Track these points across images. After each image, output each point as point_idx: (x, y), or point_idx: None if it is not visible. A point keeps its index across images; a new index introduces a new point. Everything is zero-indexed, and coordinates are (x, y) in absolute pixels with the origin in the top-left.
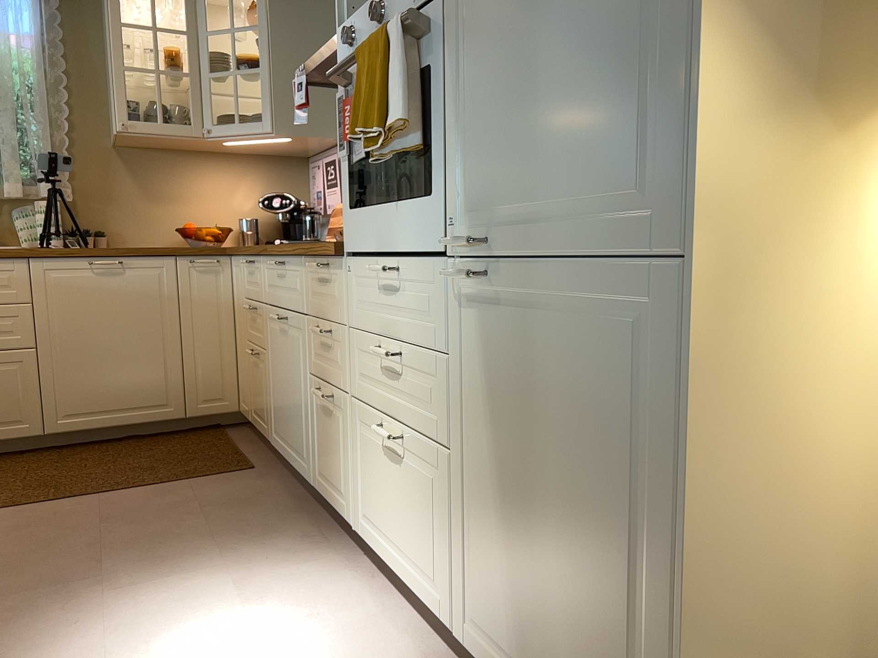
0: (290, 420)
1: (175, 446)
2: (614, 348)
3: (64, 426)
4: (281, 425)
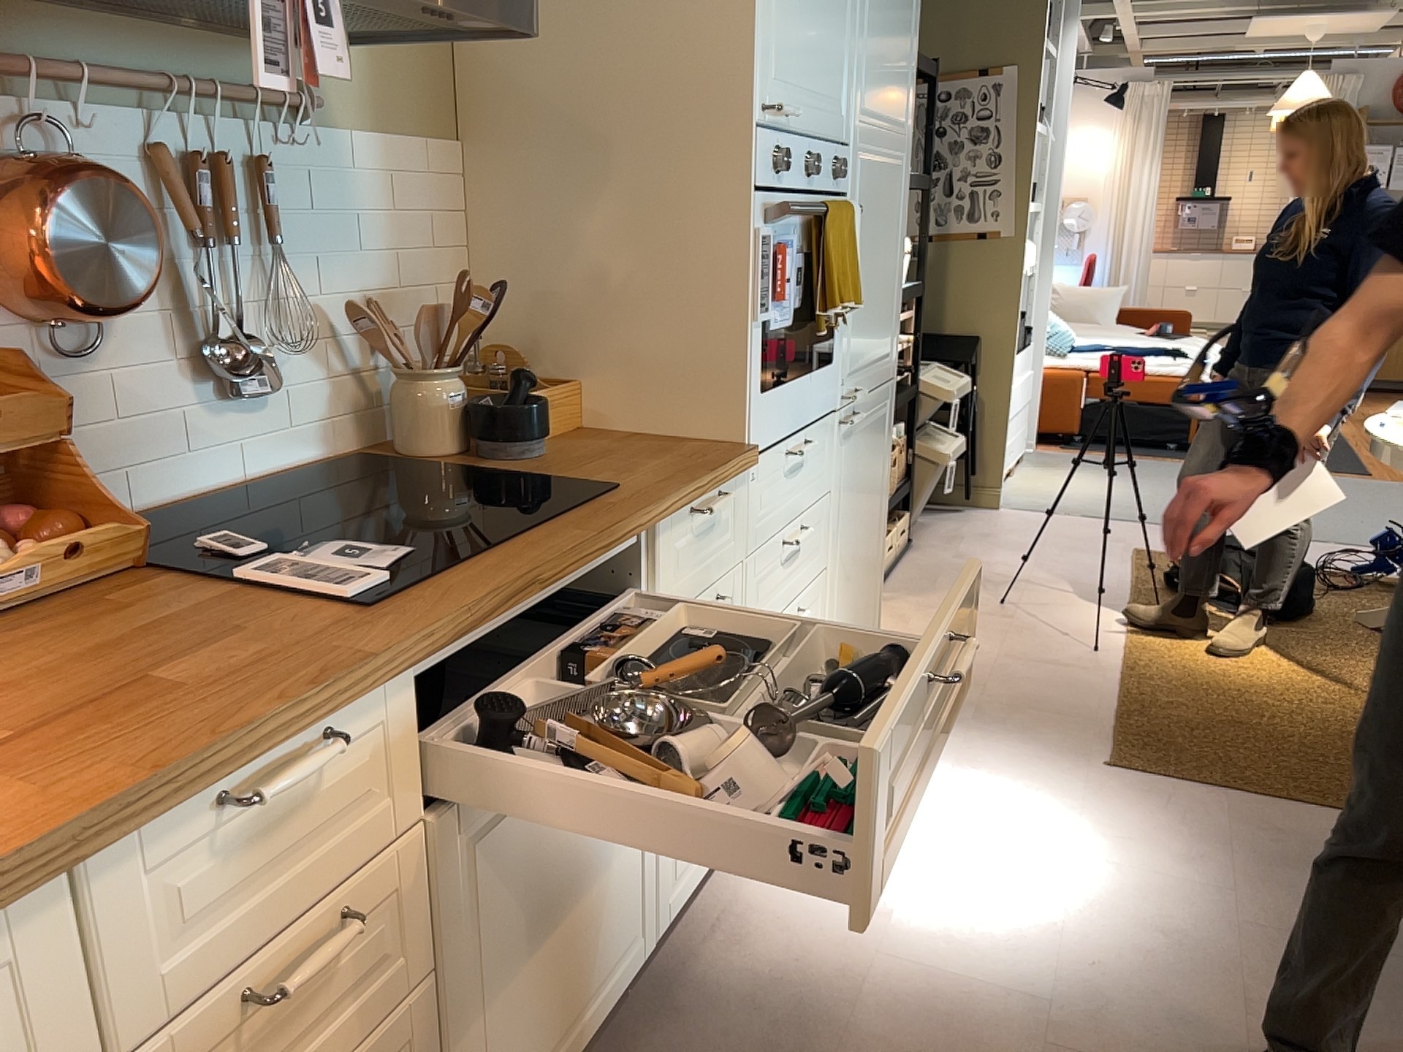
0: (578, 955)
1: None
2: (881, 426)
3: None
4: (528, 1047)
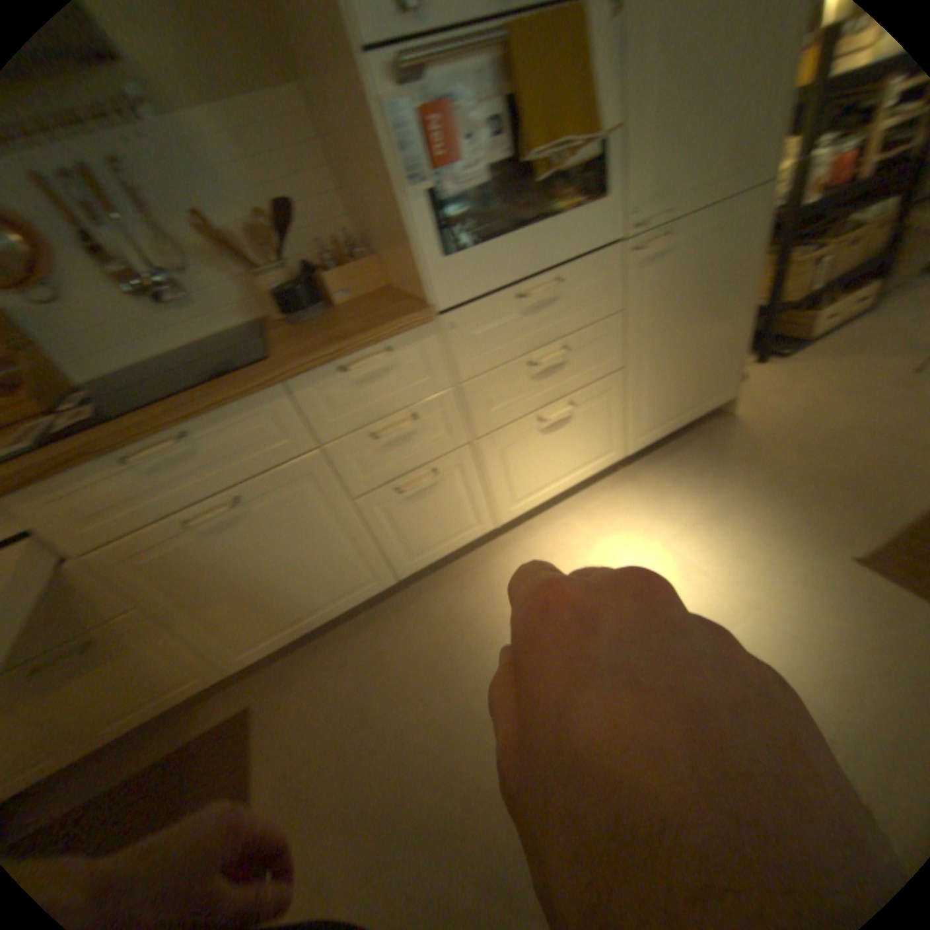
0: (305, 591)
1: None
2: (740, 232)
3: None
4: (270, 623)
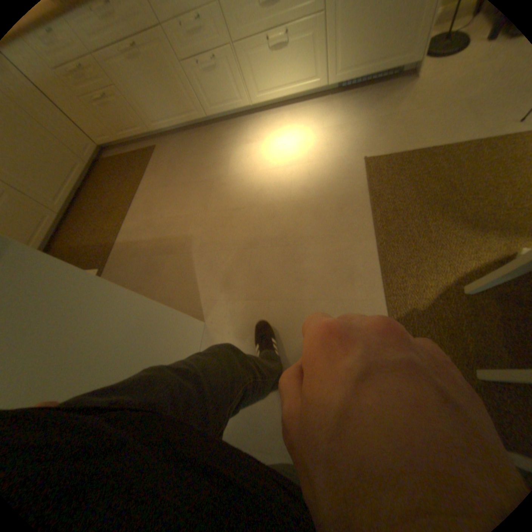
0: (167, 103)
1: (104, 174)
2: None
3: (58, 204)
4: (157, 113)
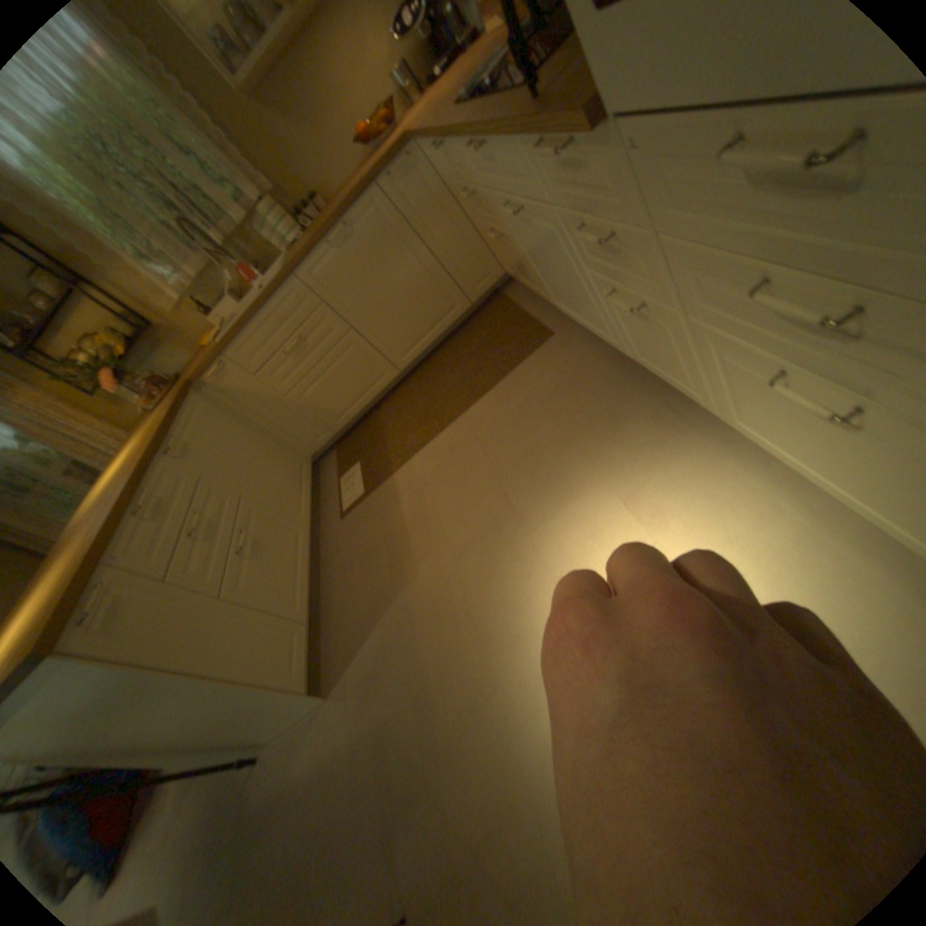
0: (574, 297)
1: (480, 331)
2: None
3: (407, 359)
4: (563, 297)
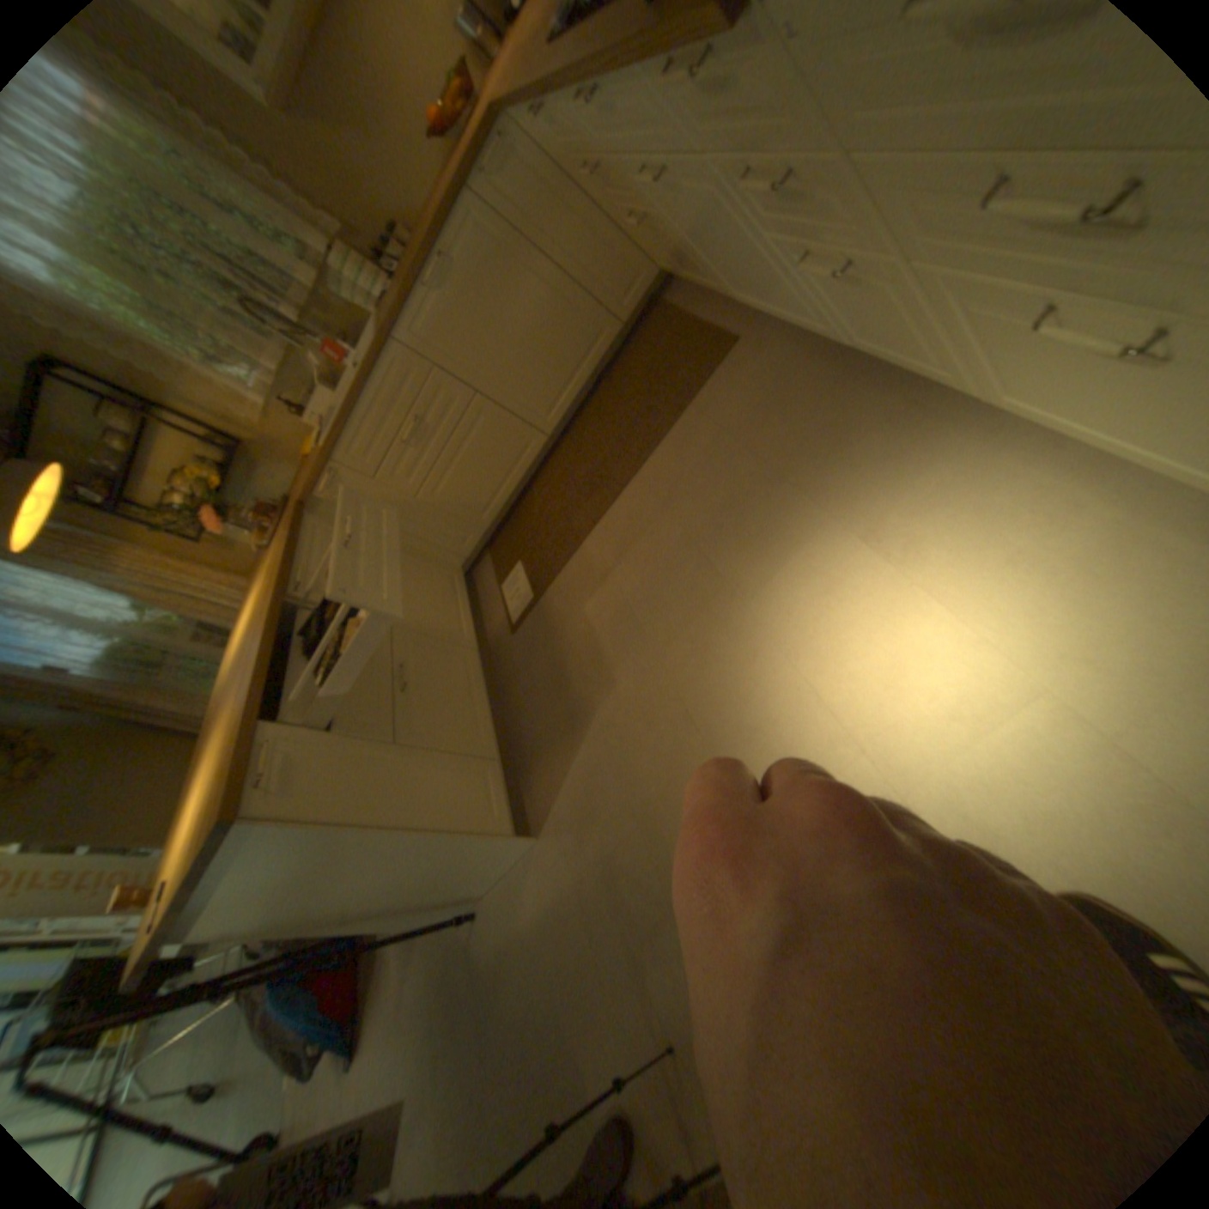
0: (757, 280)
1: (641, 359)
2: None
3: (554, 419)
4: (742, 283)
